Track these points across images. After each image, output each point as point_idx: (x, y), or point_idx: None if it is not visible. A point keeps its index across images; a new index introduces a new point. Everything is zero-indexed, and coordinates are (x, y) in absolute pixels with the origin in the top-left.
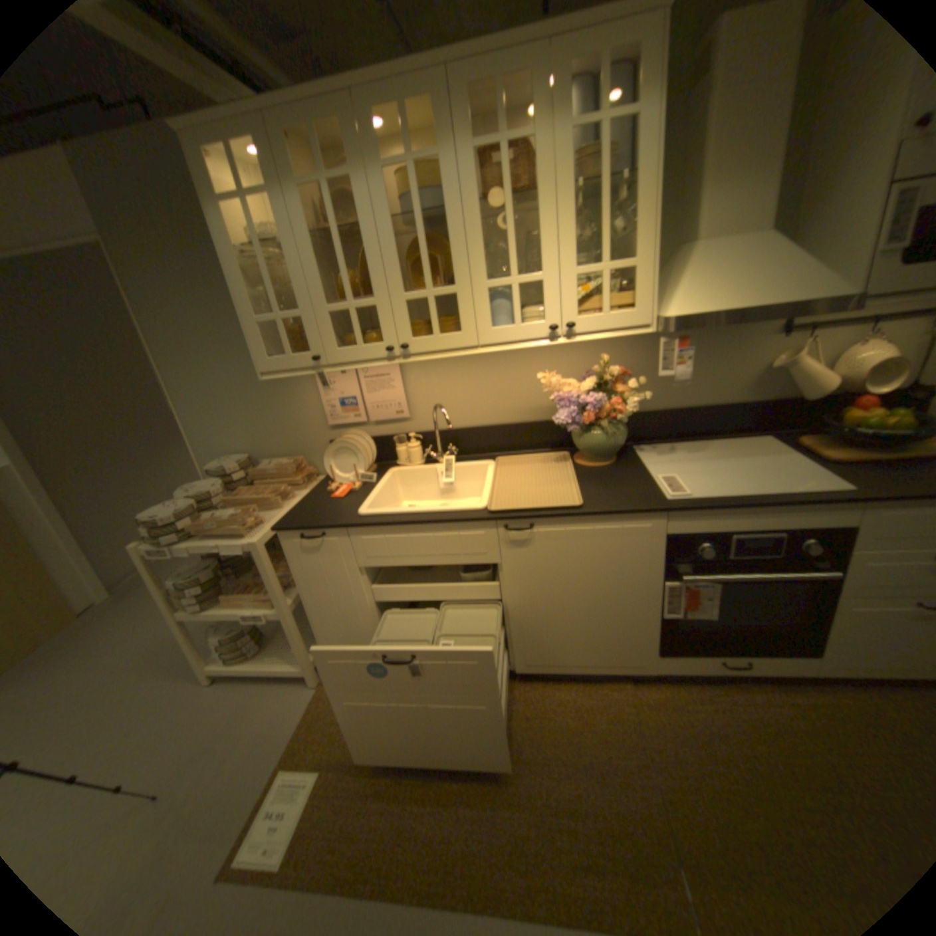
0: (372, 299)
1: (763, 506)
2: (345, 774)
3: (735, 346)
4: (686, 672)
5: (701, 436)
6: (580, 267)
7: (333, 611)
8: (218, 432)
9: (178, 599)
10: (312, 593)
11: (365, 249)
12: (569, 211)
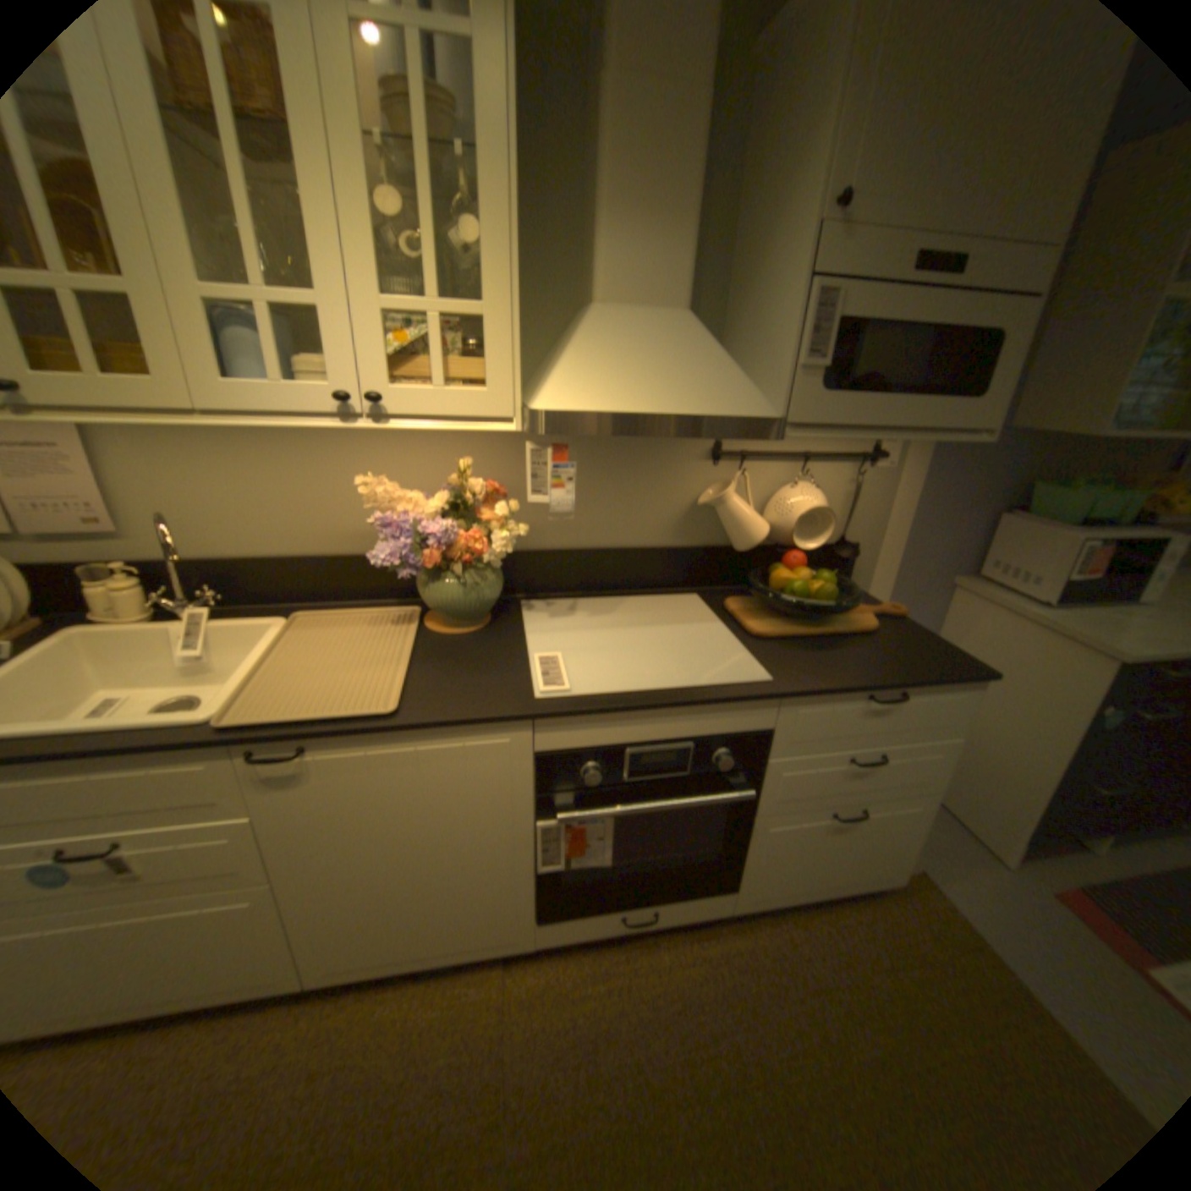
0: None
1: (661, 707)
2: None
3: (654, 470)
4: (573, 939)
5: (615, 589)
6: (386, 295)
7: None
8: None
9: None
10: None
11: None
12: (355, 183)
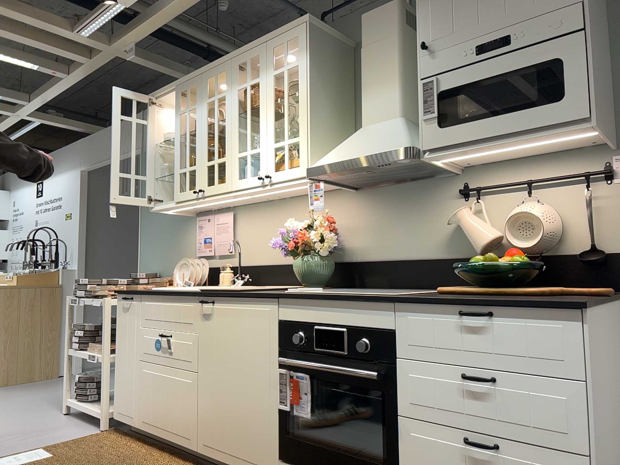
0: (194, 165)
1: (324, 297)
2: (61, 461)
3: (426, 208)
4: None
5: (409, 287)
6: (274, 143)
7: (124, 360)
8: (152, 257)
9: (73, 336)
10: (120, 343)
11: (196, 141)
12: (270, 114)
